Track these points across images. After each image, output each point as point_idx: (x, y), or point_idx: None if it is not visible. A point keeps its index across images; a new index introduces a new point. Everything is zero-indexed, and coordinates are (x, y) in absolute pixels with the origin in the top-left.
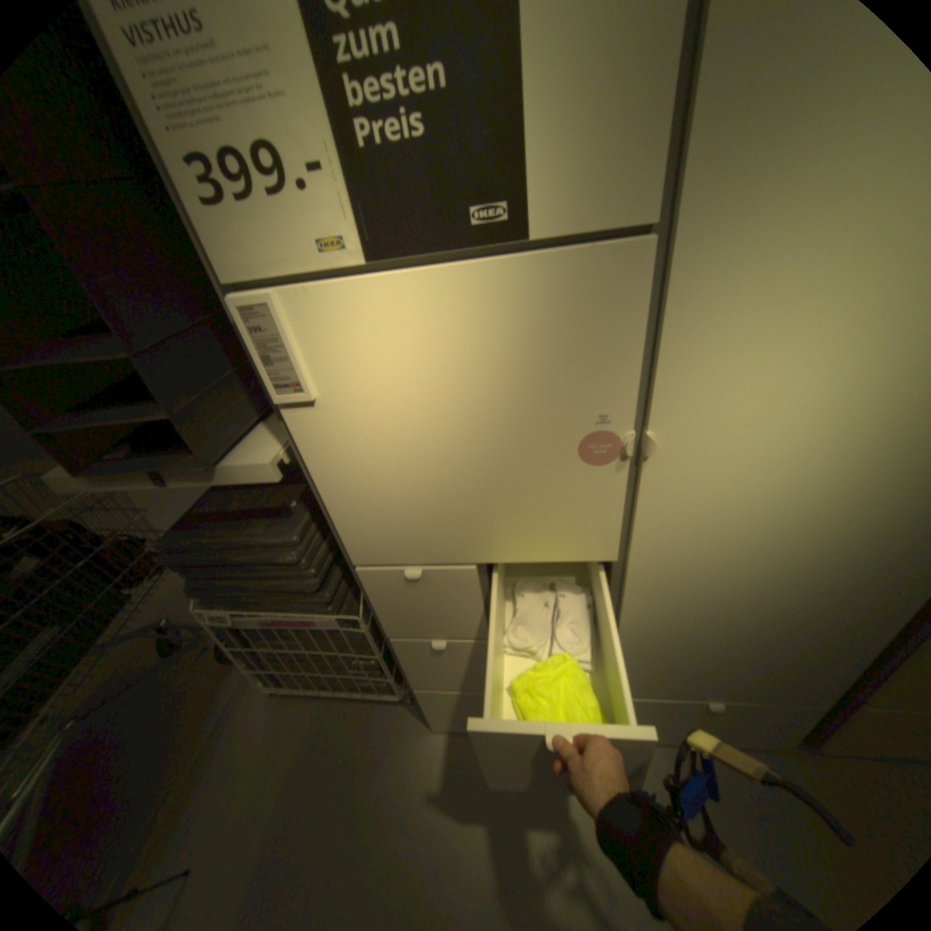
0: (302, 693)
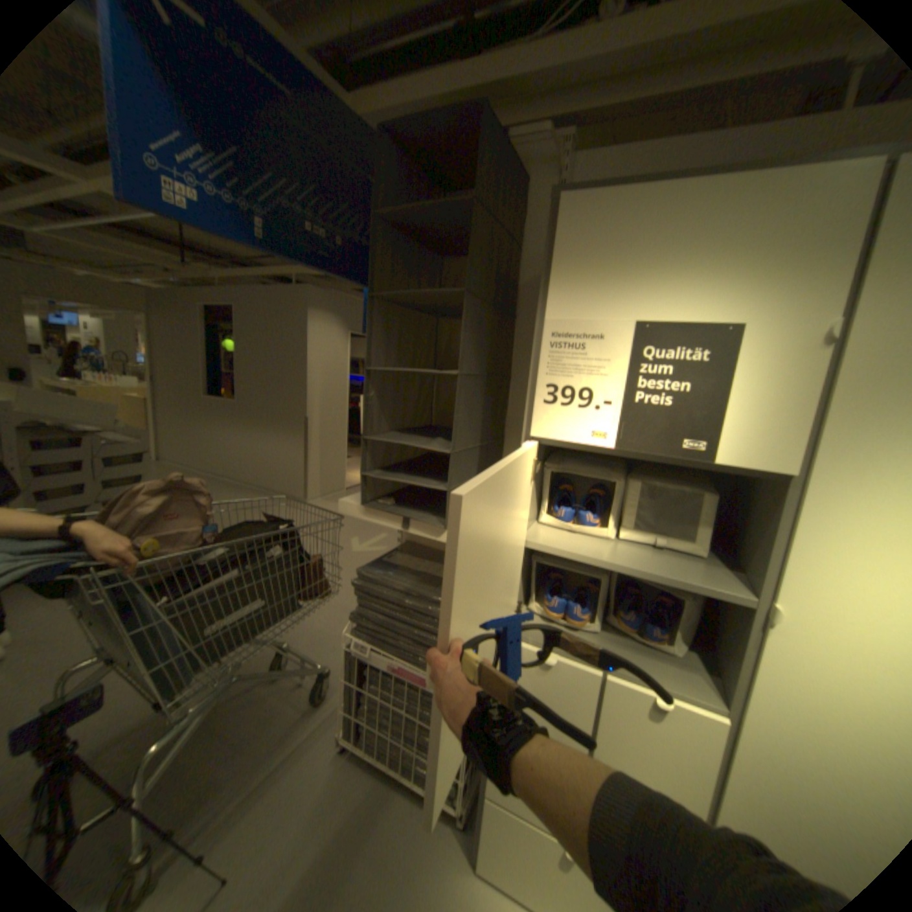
0: (371, 763)
